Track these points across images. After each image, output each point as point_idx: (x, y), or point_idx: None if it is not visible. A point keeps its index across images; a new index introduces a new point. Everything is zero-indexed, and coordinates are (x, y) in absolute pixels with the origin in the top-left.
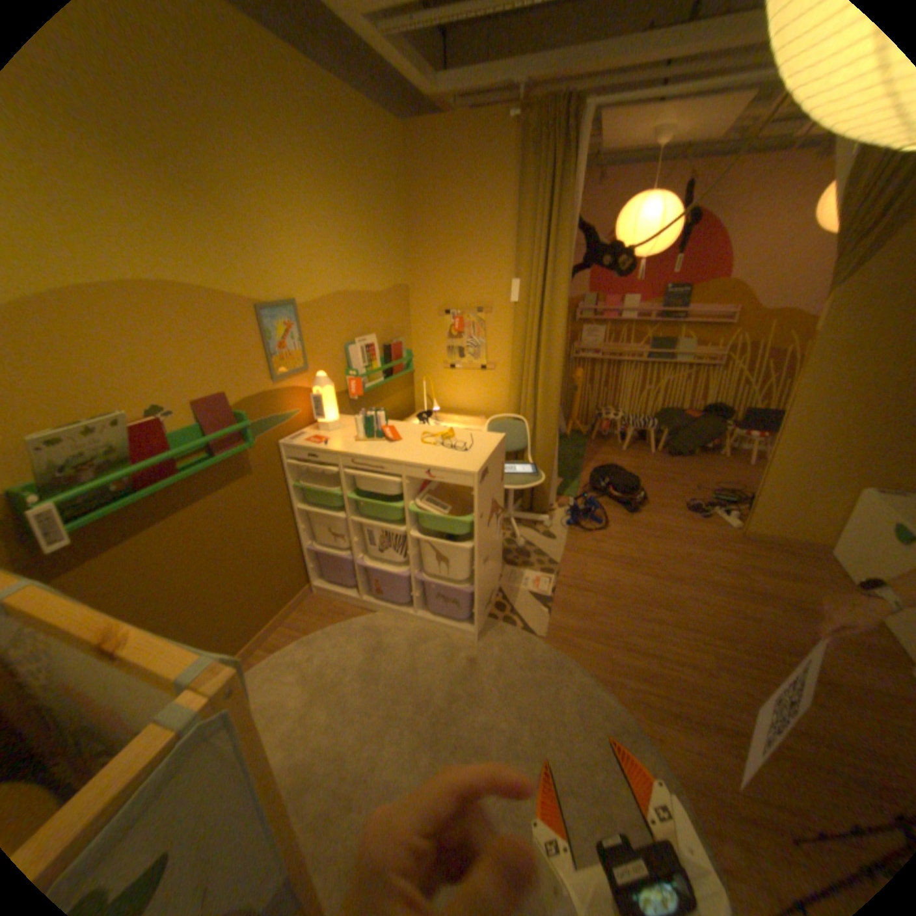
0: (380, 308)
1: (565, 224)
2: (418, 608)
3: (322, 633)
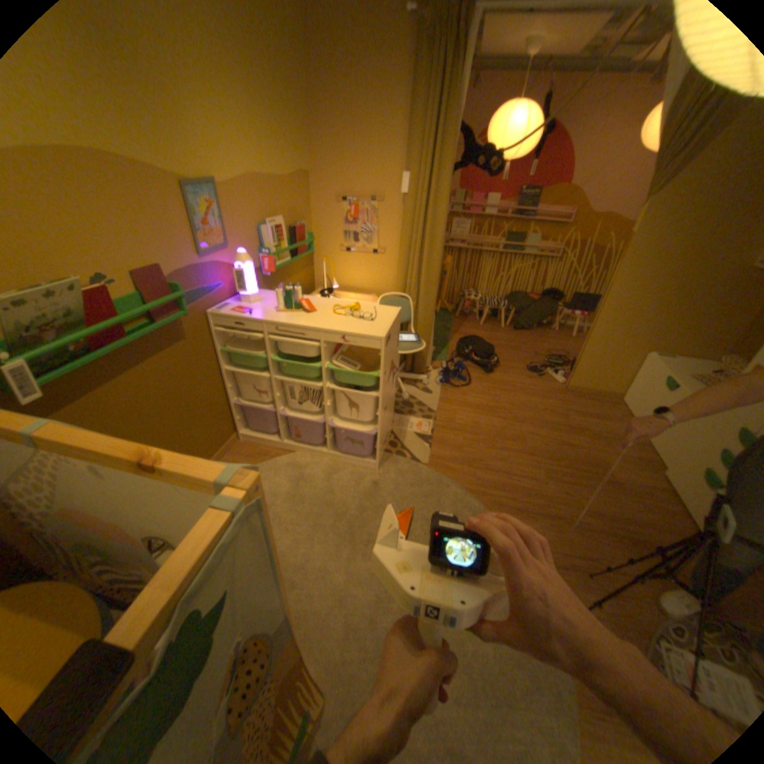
0: (286, 192)
1: (451, 124)
2: (330, 447)
3: None
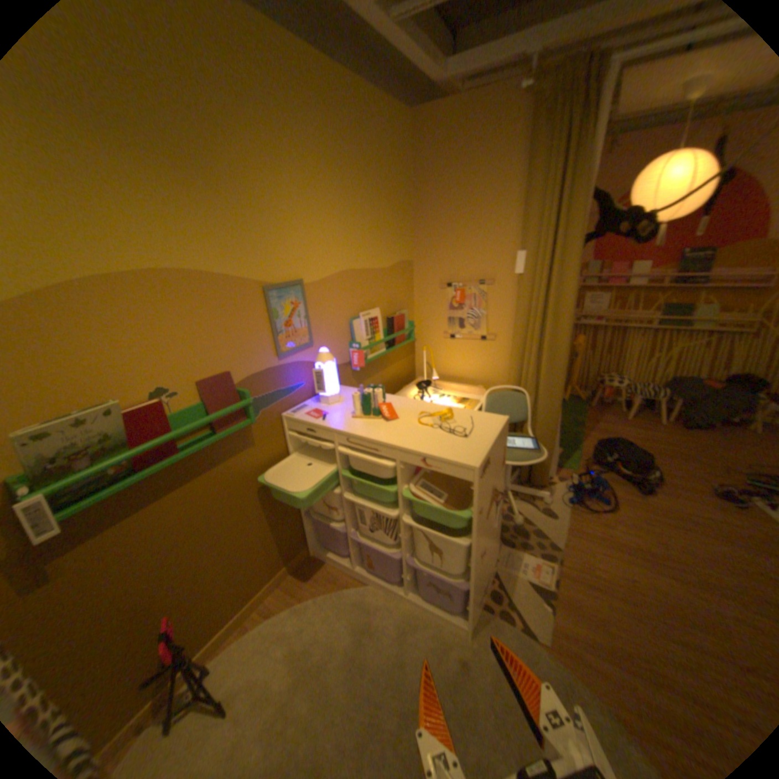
0: (386, 283)
1: (581, 190)
2: (409, 591)
3: (314, 603)
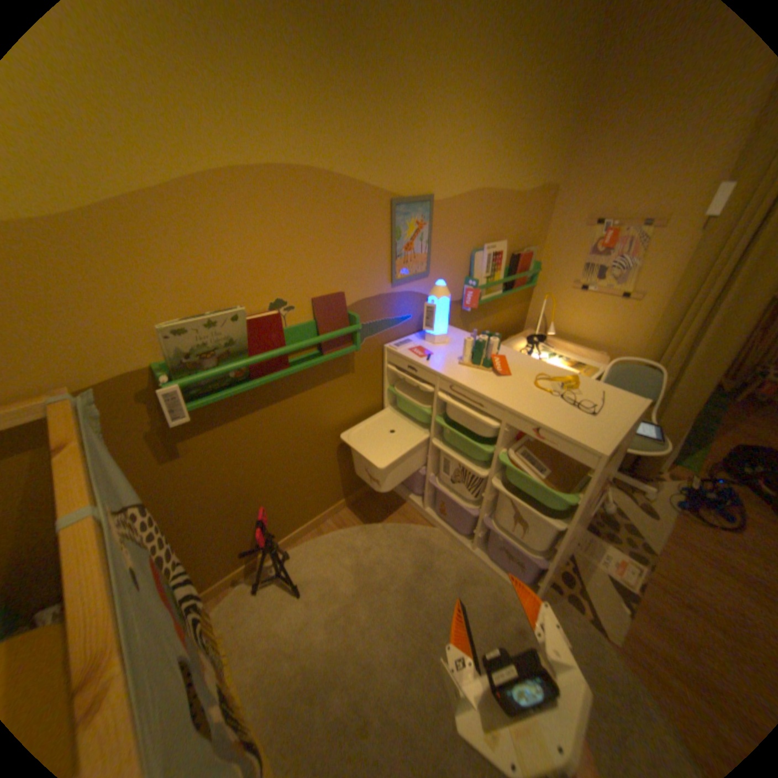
0: (521, 210)
1: None
2: (477, 546)
3: (383, 528)
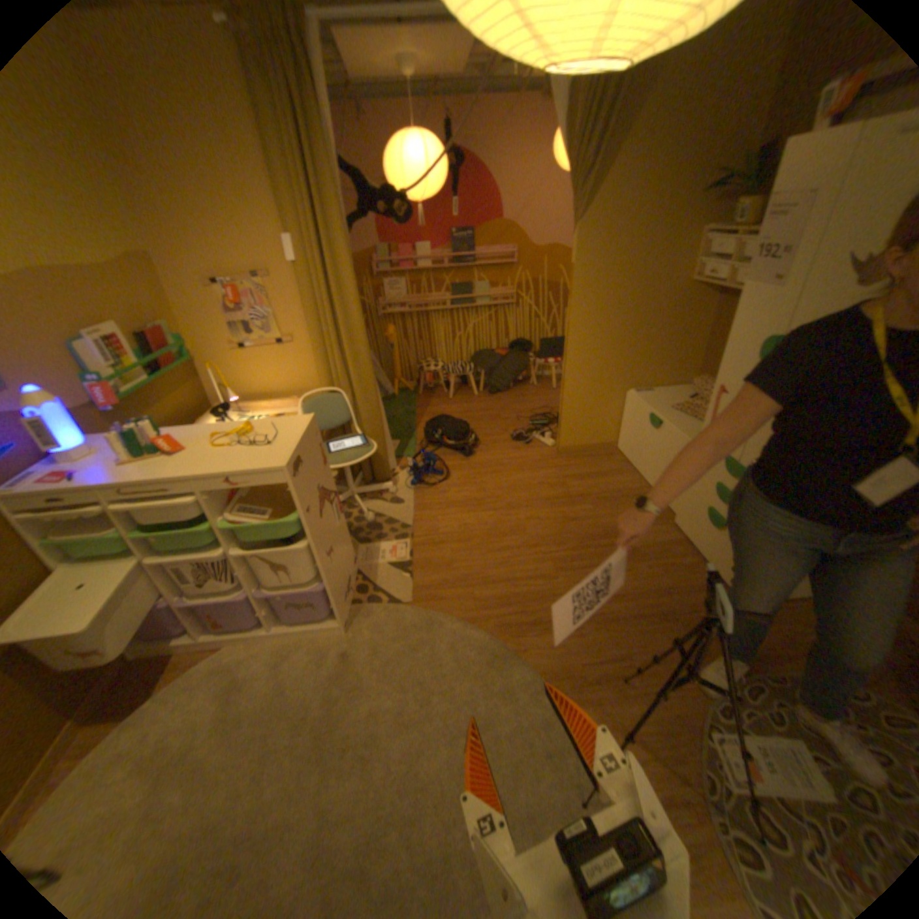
0: (110, 286)
1: (322, 166)
2: (269, 627)
3: (152, 702)
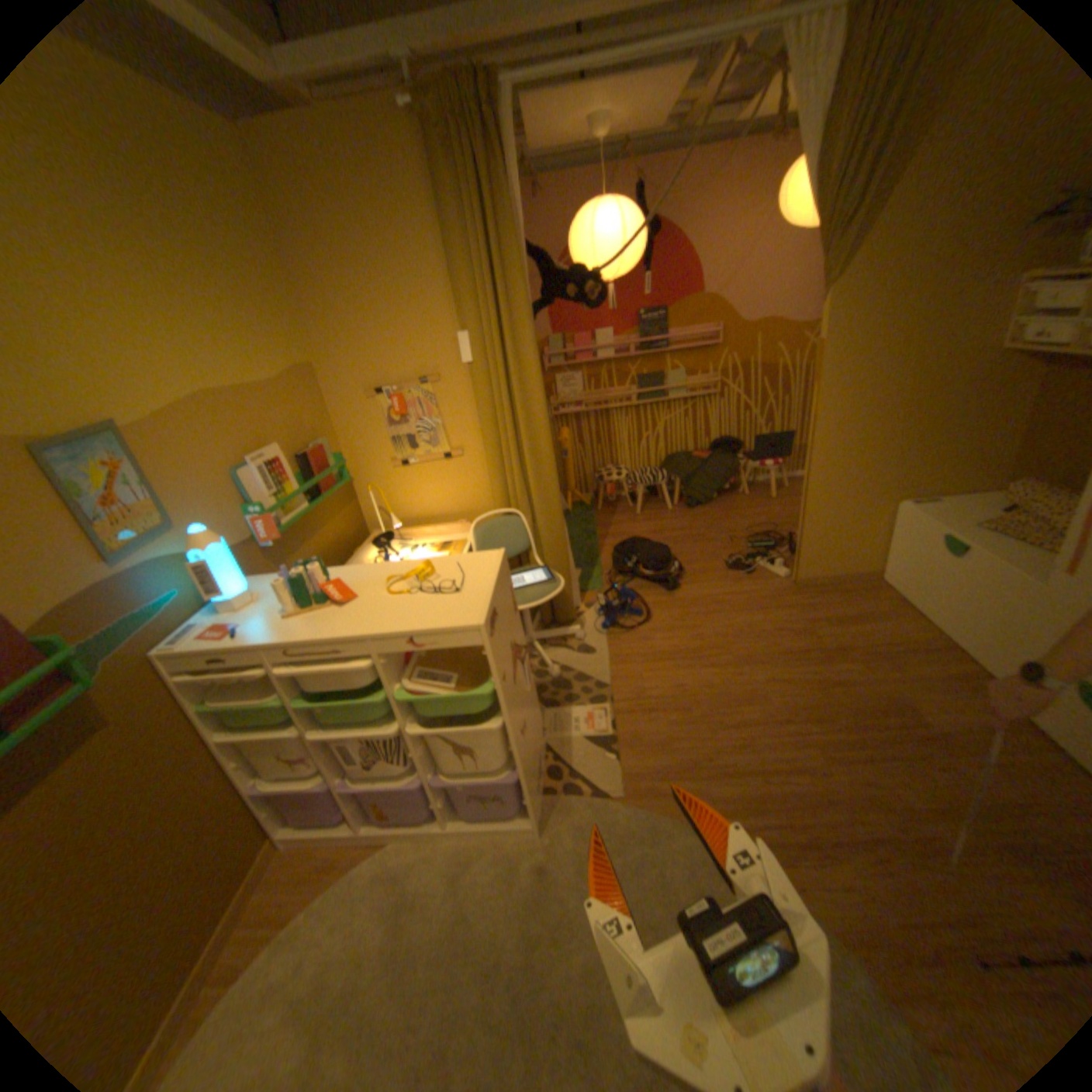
0: (277, 404)
1: (511, 249)
2: (445, 822)
3: (309, 915)
